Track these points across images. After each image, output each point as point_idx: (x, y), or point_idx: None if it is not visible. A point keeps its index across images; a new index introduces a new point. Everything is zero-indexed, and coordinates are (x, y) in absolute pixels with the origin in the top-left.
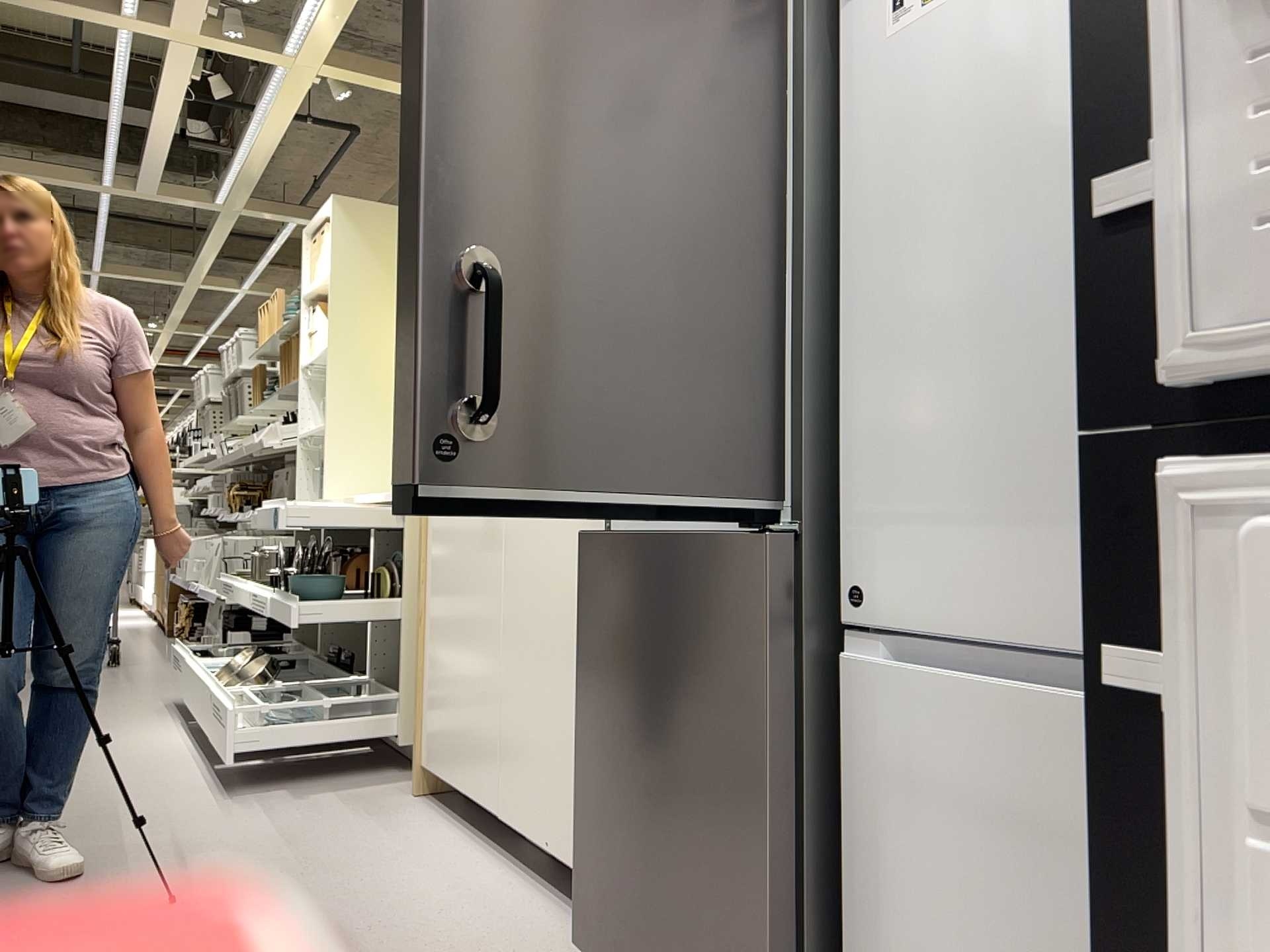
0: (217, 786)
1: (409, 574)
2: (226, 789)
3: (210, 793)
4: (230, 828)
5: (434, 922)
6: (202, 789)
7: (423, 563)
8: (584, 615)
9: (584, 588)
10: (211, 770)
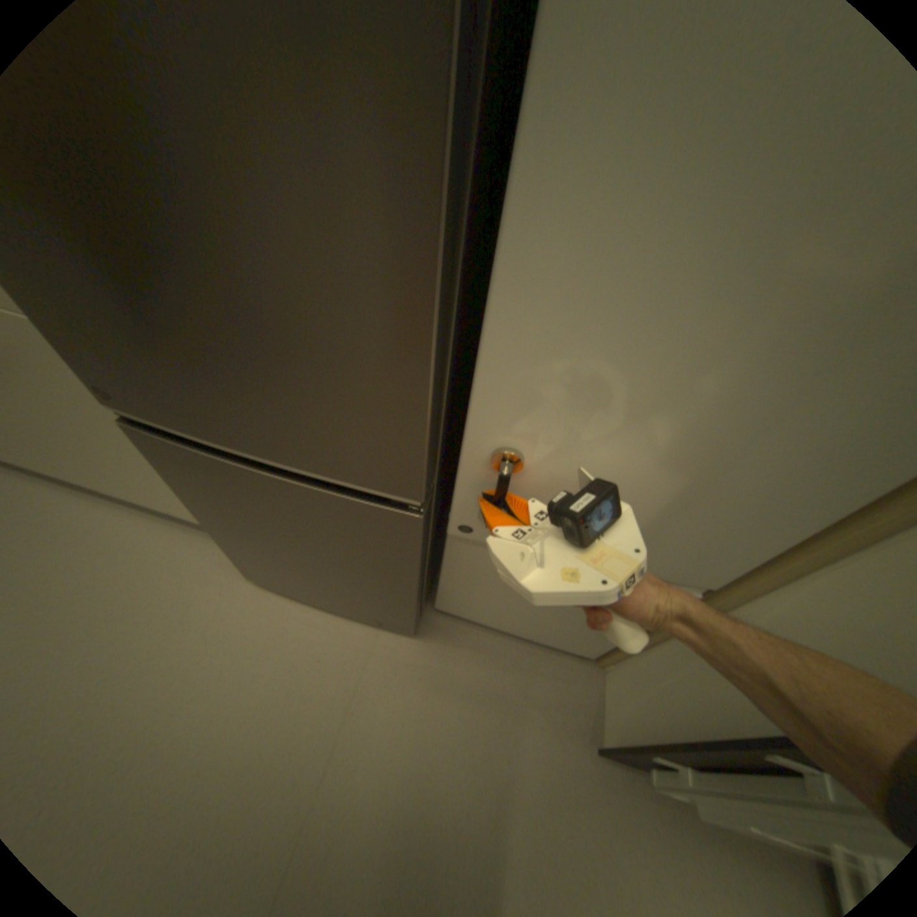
0: None
1: None
2: None
3: None
4: None
5: (127, 593)
6: None
7: None
8: (168, 472)
9: (156, 458)
10: None
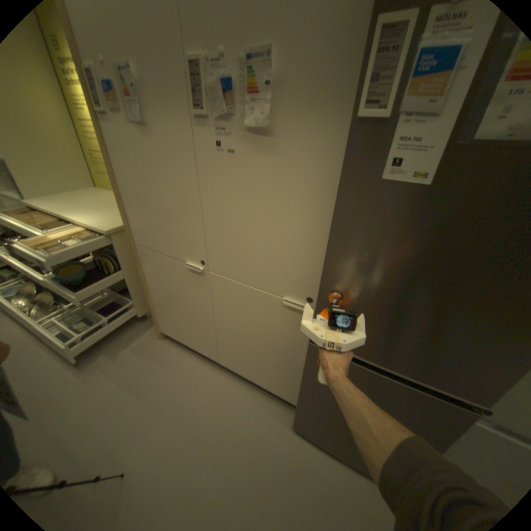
0: (66, 363)
1: (122, 261)
2: (72, 364)
3: (67, 370)
4: (100, 395)
5: (230, 425)
6: (61, 369)
7: (141, 269)
8: (311, 366)
9: (312, 359)
10: (52, 350)
